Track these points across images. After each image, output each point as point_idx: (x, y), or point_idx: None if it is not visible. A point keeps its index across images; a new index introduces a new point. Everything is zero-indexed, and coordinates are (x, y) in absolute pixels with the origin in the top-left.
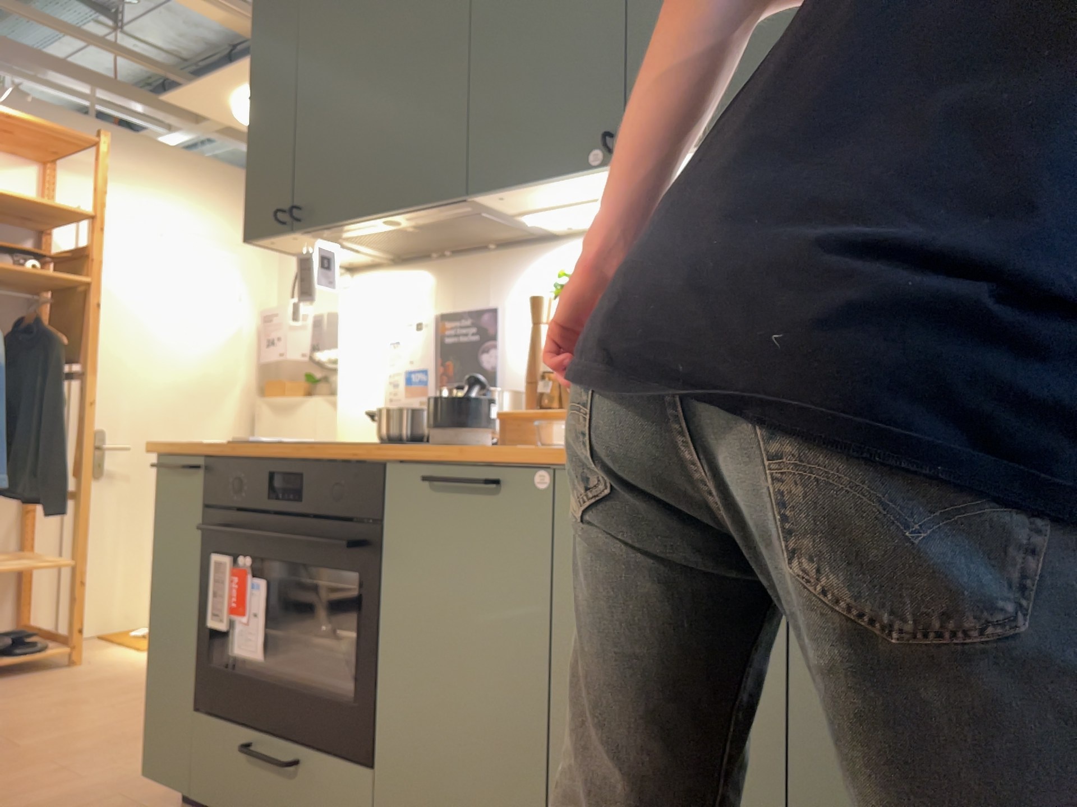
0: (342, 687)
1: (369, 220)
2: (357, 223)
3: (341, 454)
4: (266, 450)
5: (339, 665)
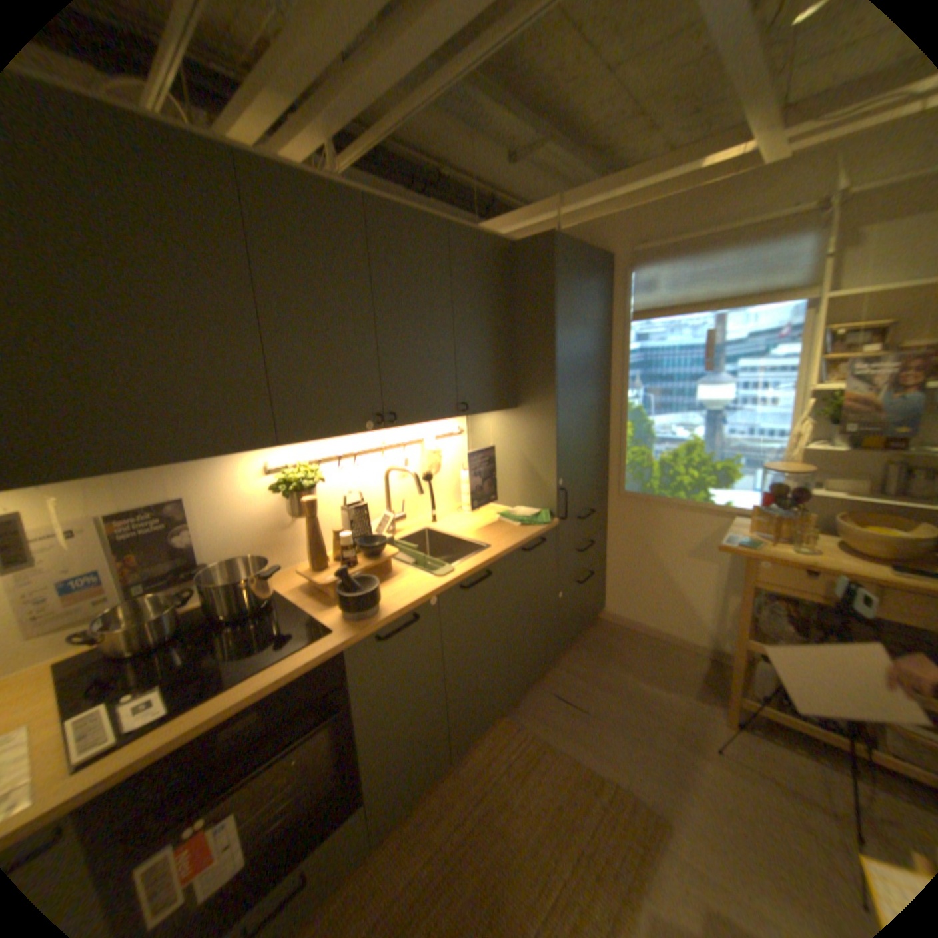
0: (298, 804)
1: (138, 468)
2: (115, 472)
3: (296, 668)
4: (190, 725)
5: (296, 795)
